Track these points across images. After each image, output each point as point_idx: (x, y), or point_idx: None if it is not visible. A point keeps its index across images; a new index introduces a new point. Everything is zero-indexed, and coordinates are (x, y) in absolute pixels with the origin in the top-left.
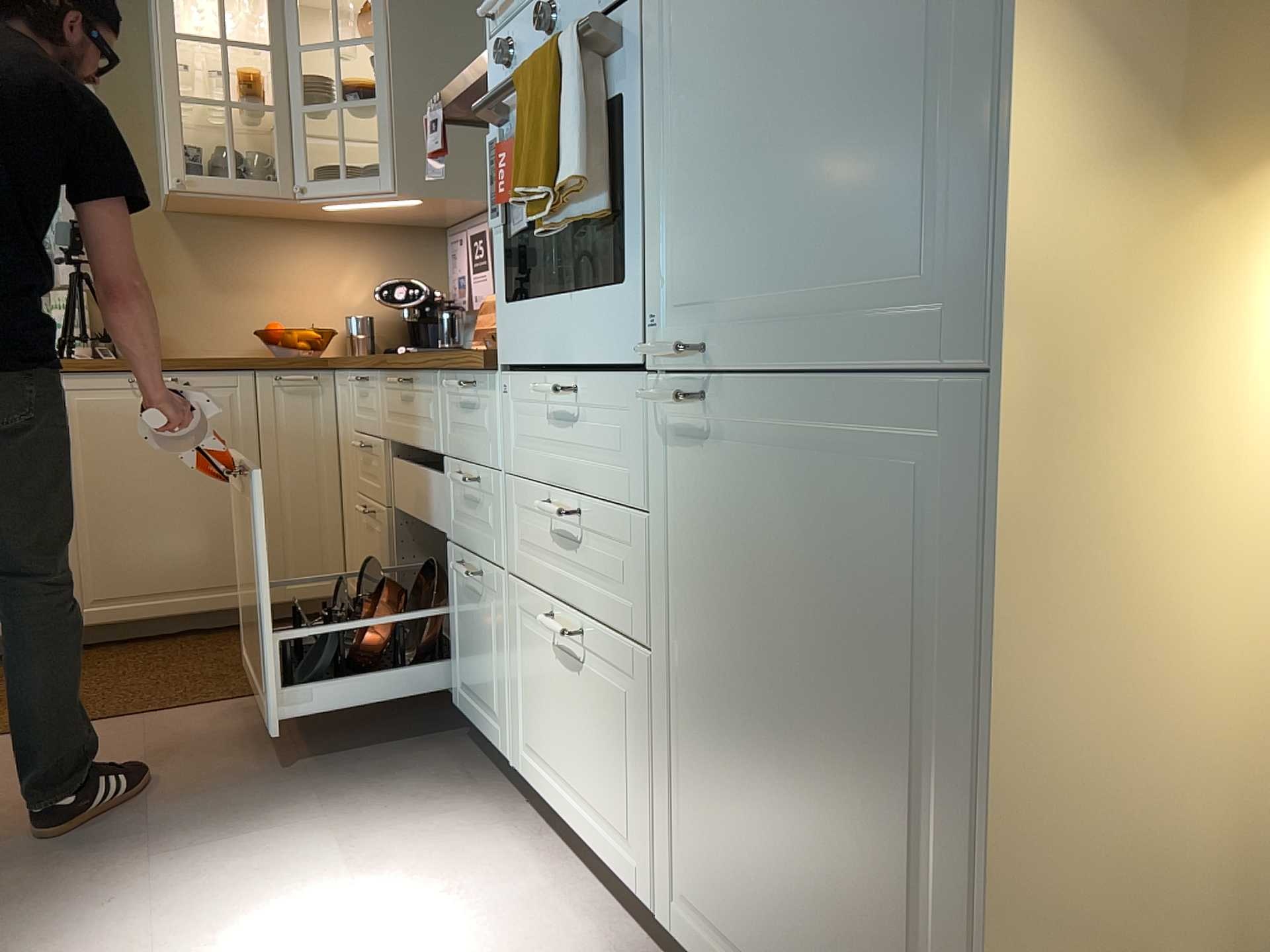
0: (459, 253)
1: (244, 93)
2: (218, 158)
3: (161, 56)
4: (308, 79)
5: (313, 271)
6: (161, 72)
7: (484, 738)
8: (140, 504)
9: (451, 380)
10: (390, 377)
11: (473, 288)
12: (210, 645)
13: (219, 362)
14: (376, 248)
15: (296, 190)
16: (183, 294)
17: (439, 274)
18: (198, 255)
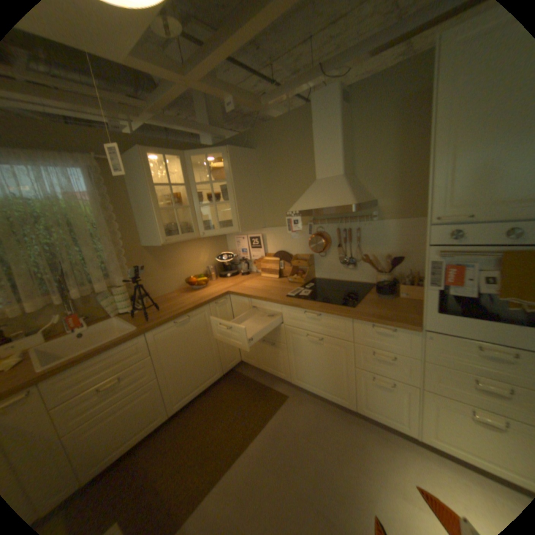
0: (242, 242)
1: (170, 200)
2: (170, 228)
3: (148, 194)
4: (195, 194)
5: (191, 255)
6: (150, 200)
7: (387, 426)
8: (183, 363)
9: (377, 327)
10: (295, 309)
11: (251, 254)
12: (215, 398)
13: (199, 305)
14: (208, 242)
15: (198, 234)
16: (153, 275)
17: (225, 246)
18: (156, 259)
